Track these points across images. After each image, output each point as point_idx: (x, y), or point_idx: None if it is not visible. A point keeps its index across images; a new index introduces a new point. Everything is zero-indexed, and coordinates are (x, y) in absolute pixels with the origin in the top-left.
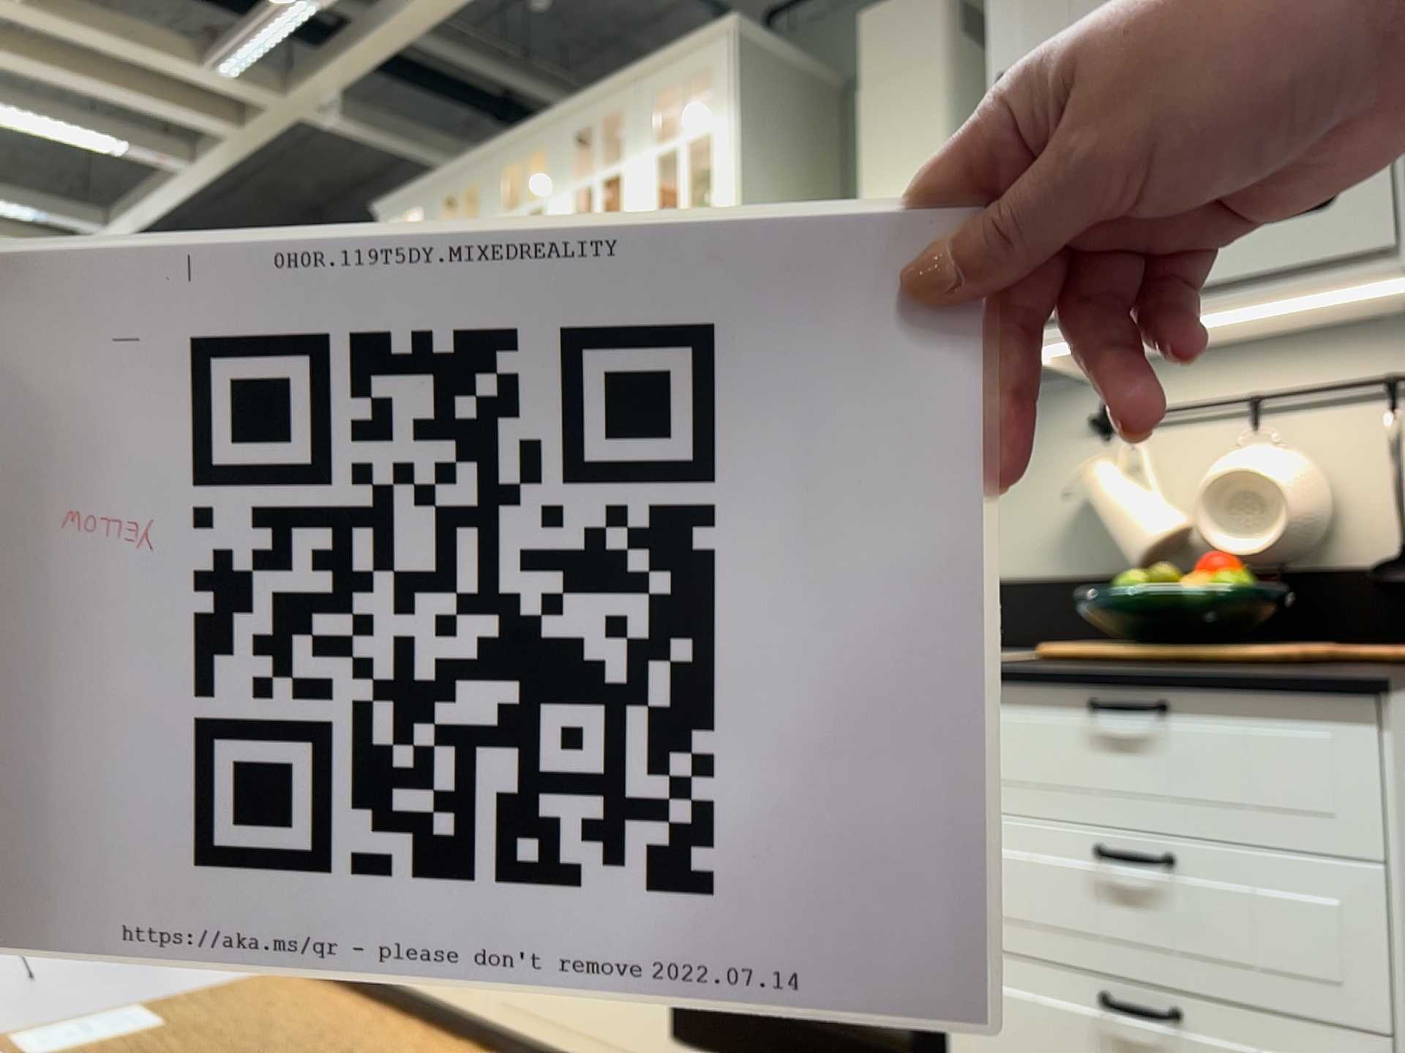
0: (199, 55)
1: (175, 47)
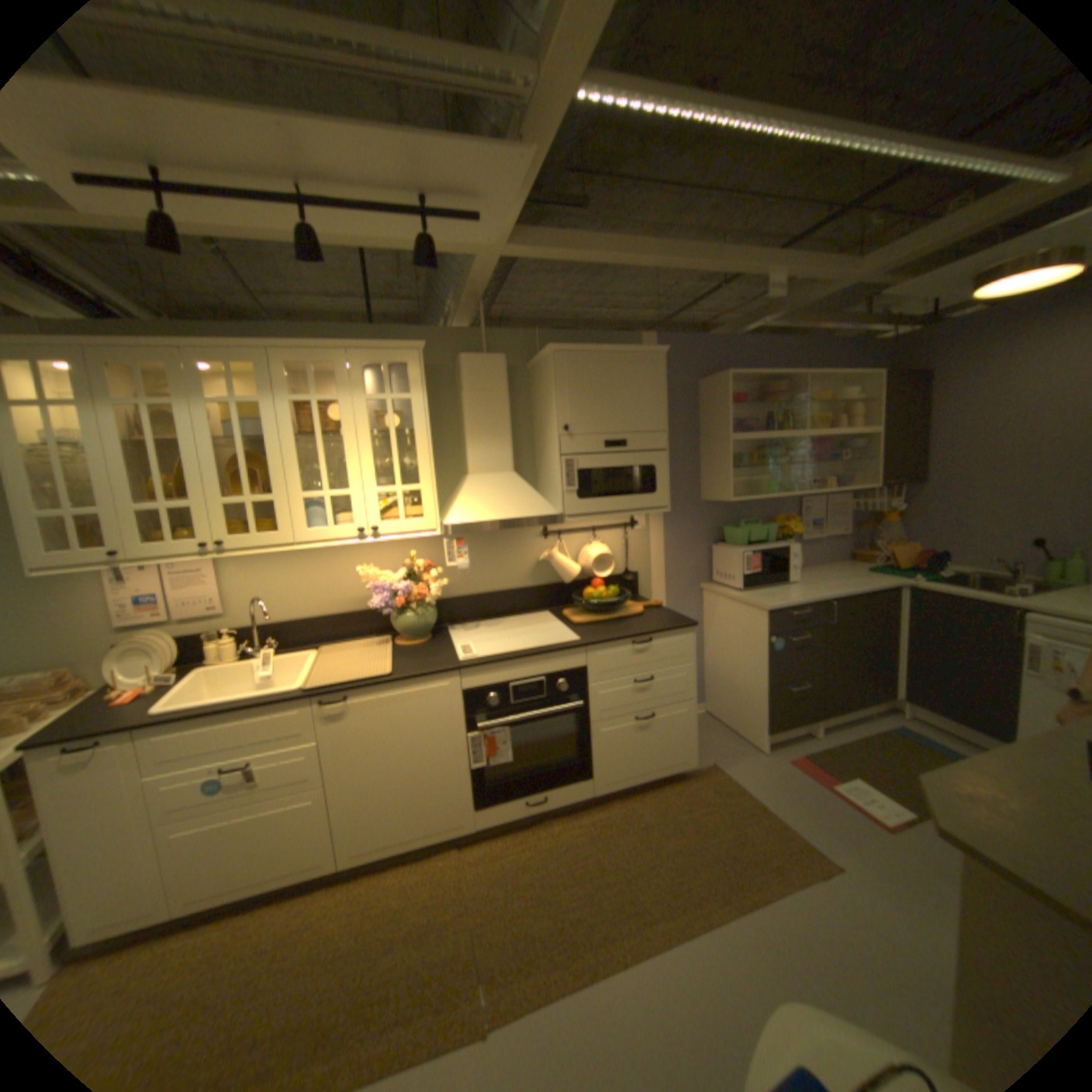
0: None
1: None
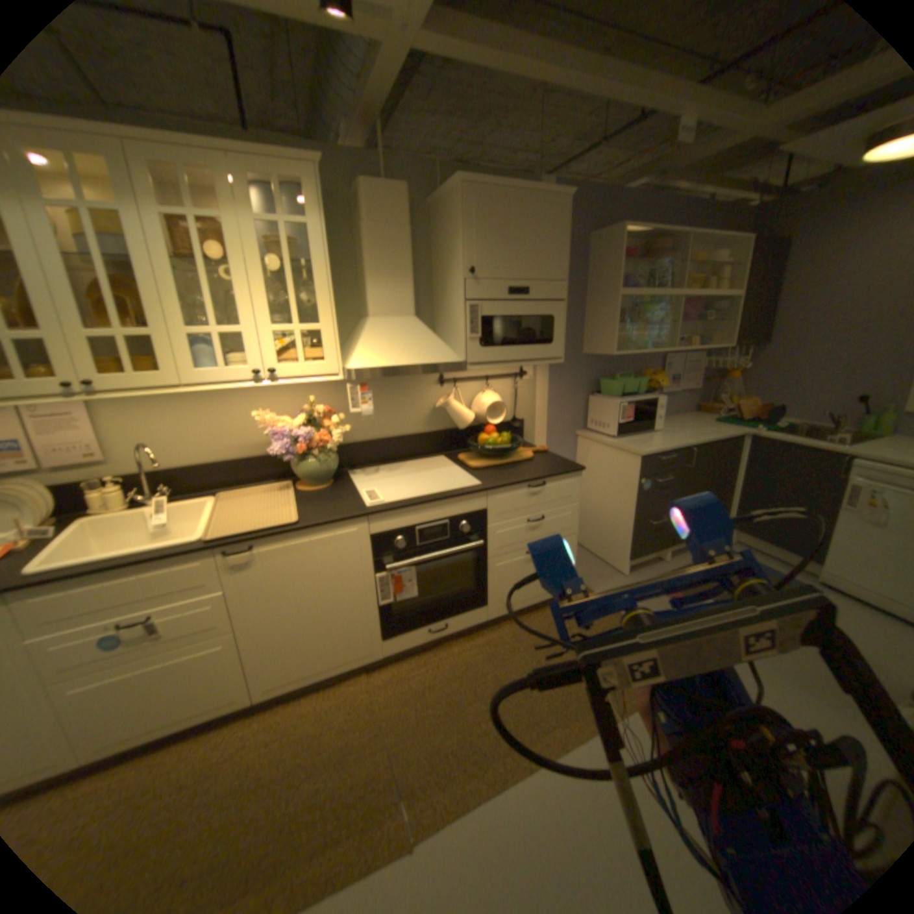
0: None
1: None
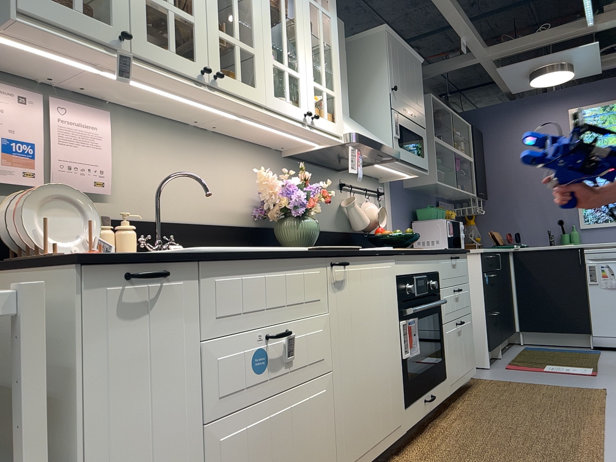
0: None
1: None
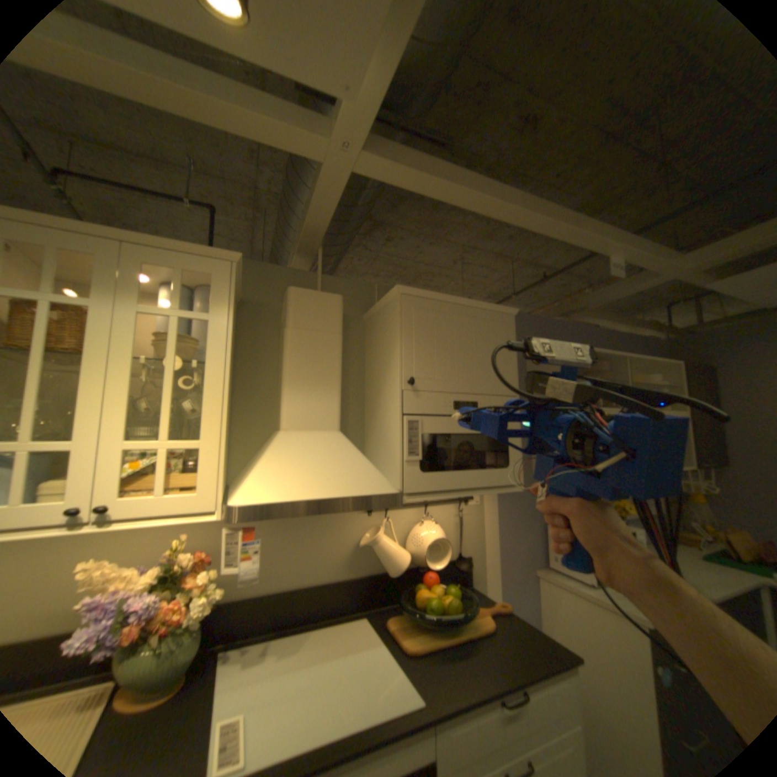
0: None
1: None
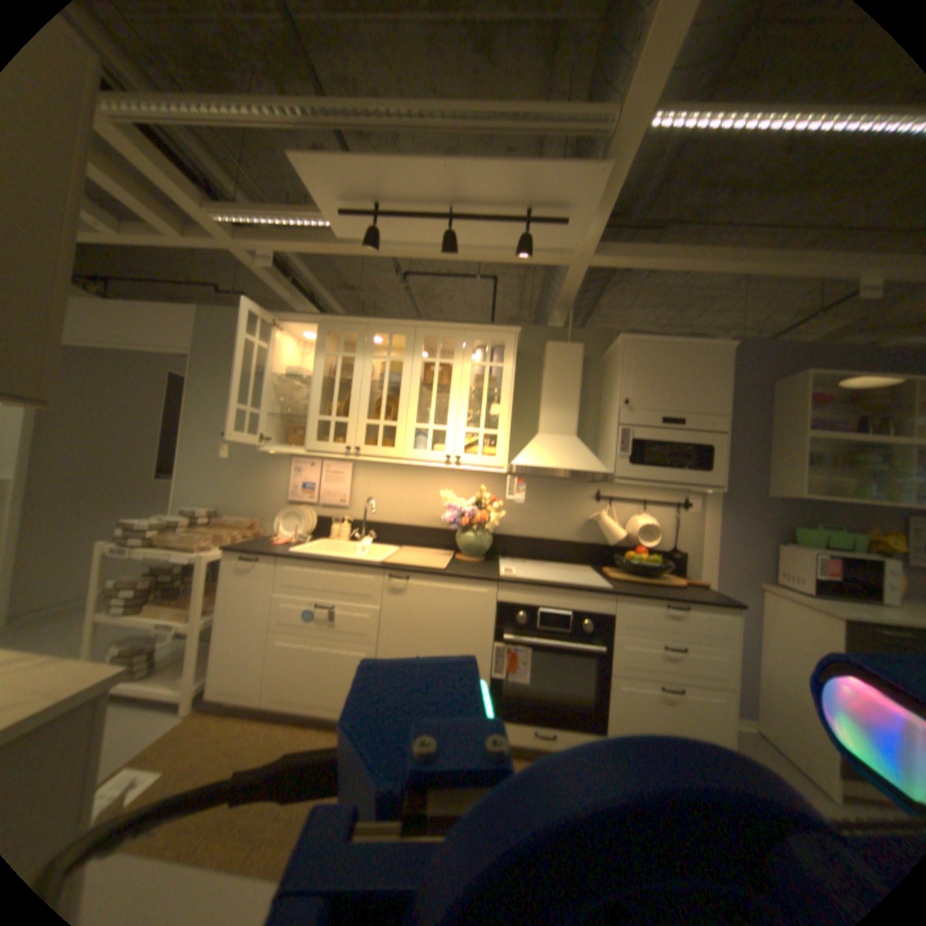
0: (198, 201)
1: (188, 191)
